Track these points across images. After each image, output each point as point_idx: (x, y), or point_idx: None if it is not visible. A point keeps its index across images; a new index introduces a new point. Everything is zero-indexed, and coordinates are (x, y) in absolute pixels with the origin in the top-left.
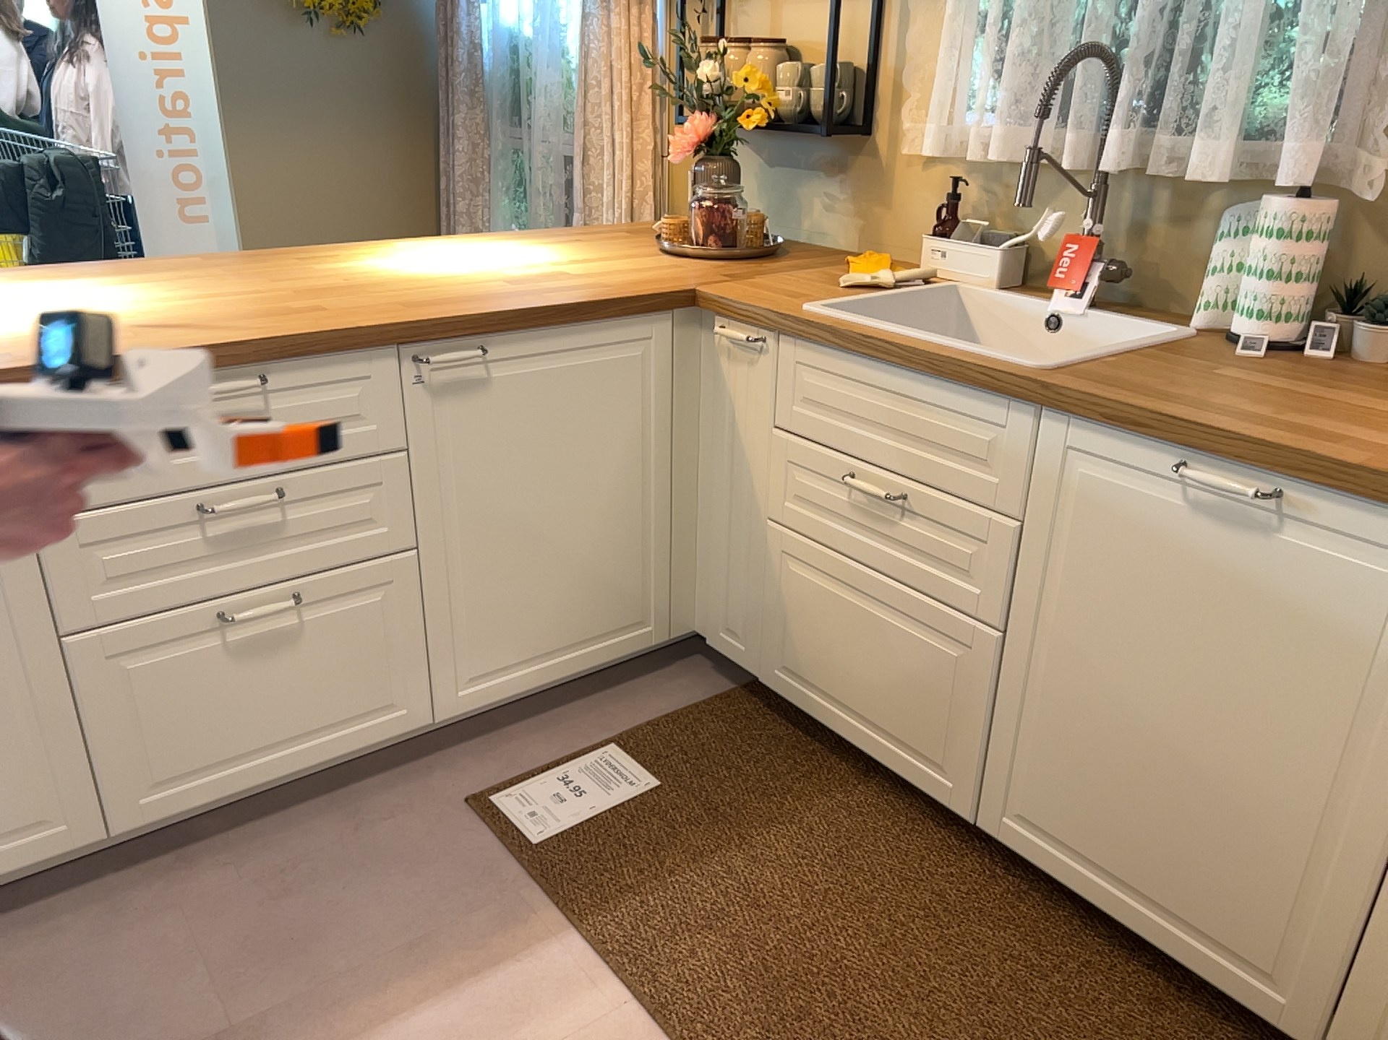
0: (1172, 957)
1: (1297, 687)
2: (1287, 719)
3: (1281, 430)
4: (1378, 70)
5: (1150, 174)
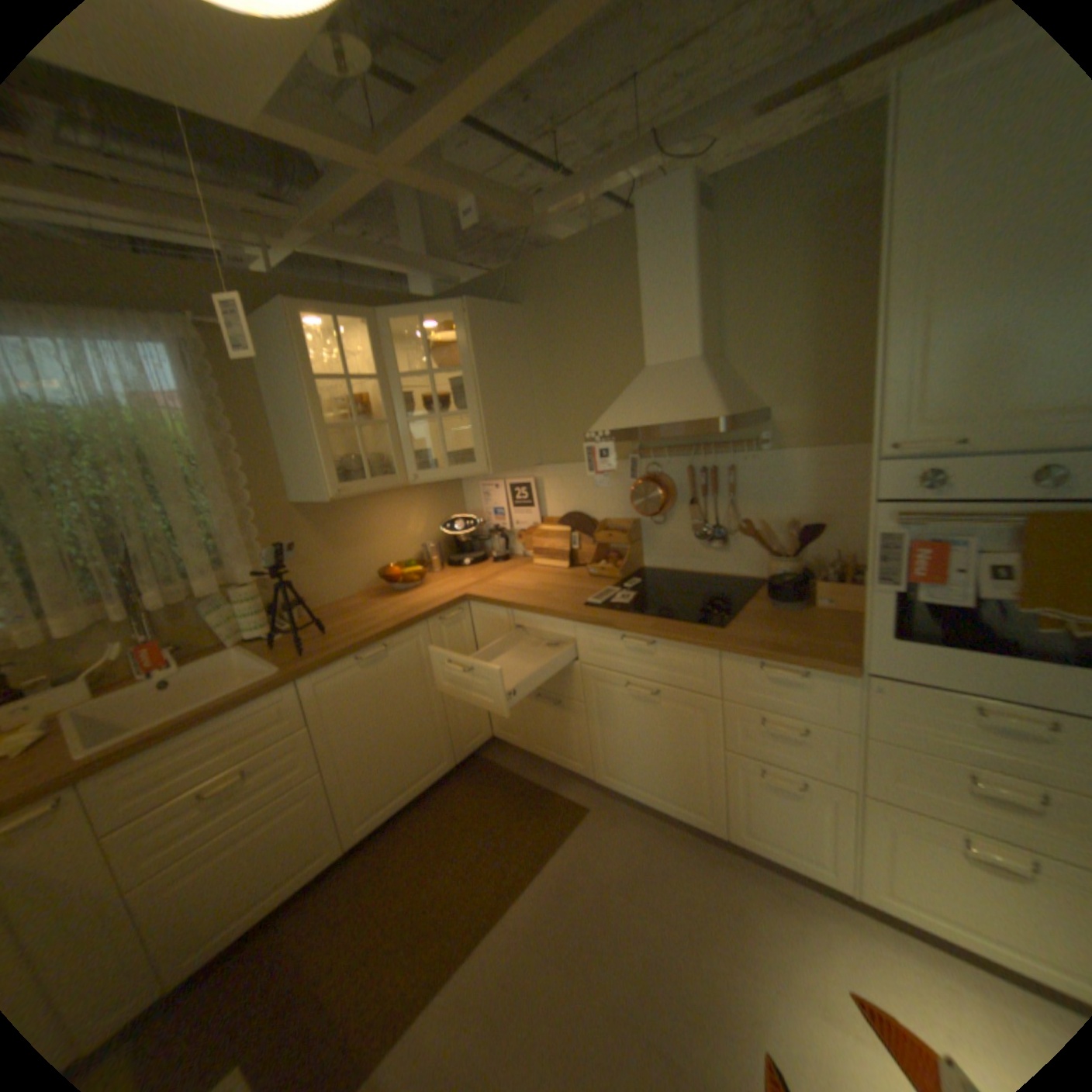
0: (419, 794)
1: (409, 688)
2: (411, 697)
3: (363, 633)
4: (233, 540)
5: (167, 604)
